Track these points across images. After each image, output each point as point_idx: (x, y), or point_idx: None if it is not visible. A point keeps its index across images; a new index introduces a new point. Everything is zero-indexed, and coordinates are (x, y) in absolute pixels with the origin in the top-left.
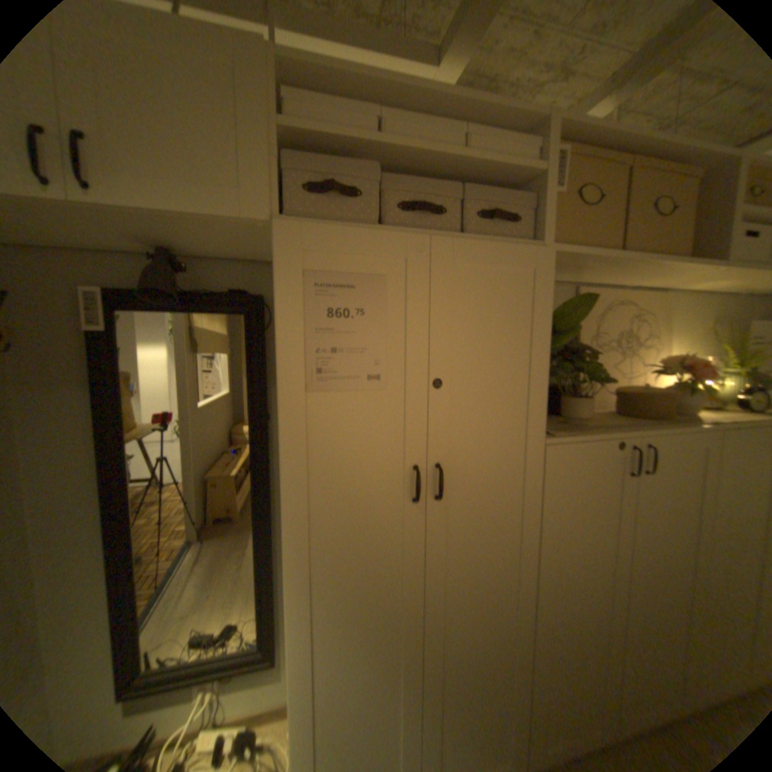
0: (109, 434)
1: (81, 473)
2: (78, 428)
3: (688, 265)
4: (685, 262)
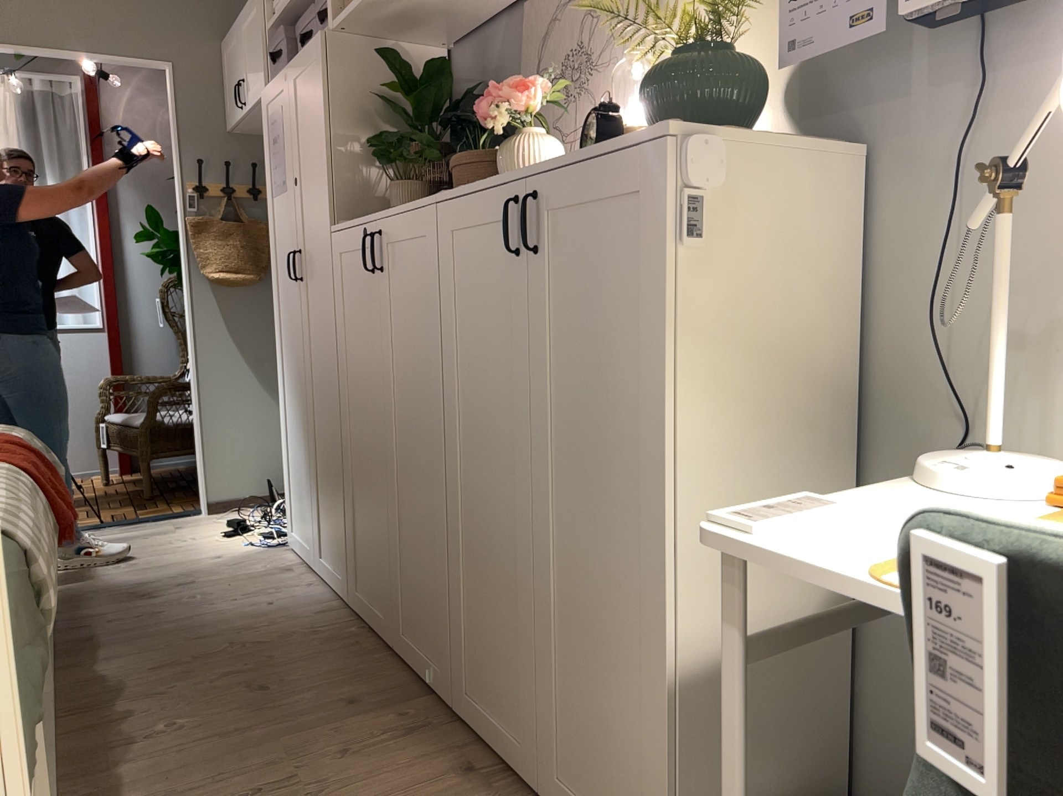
0: None
1: None
2: None
3: None
4: None
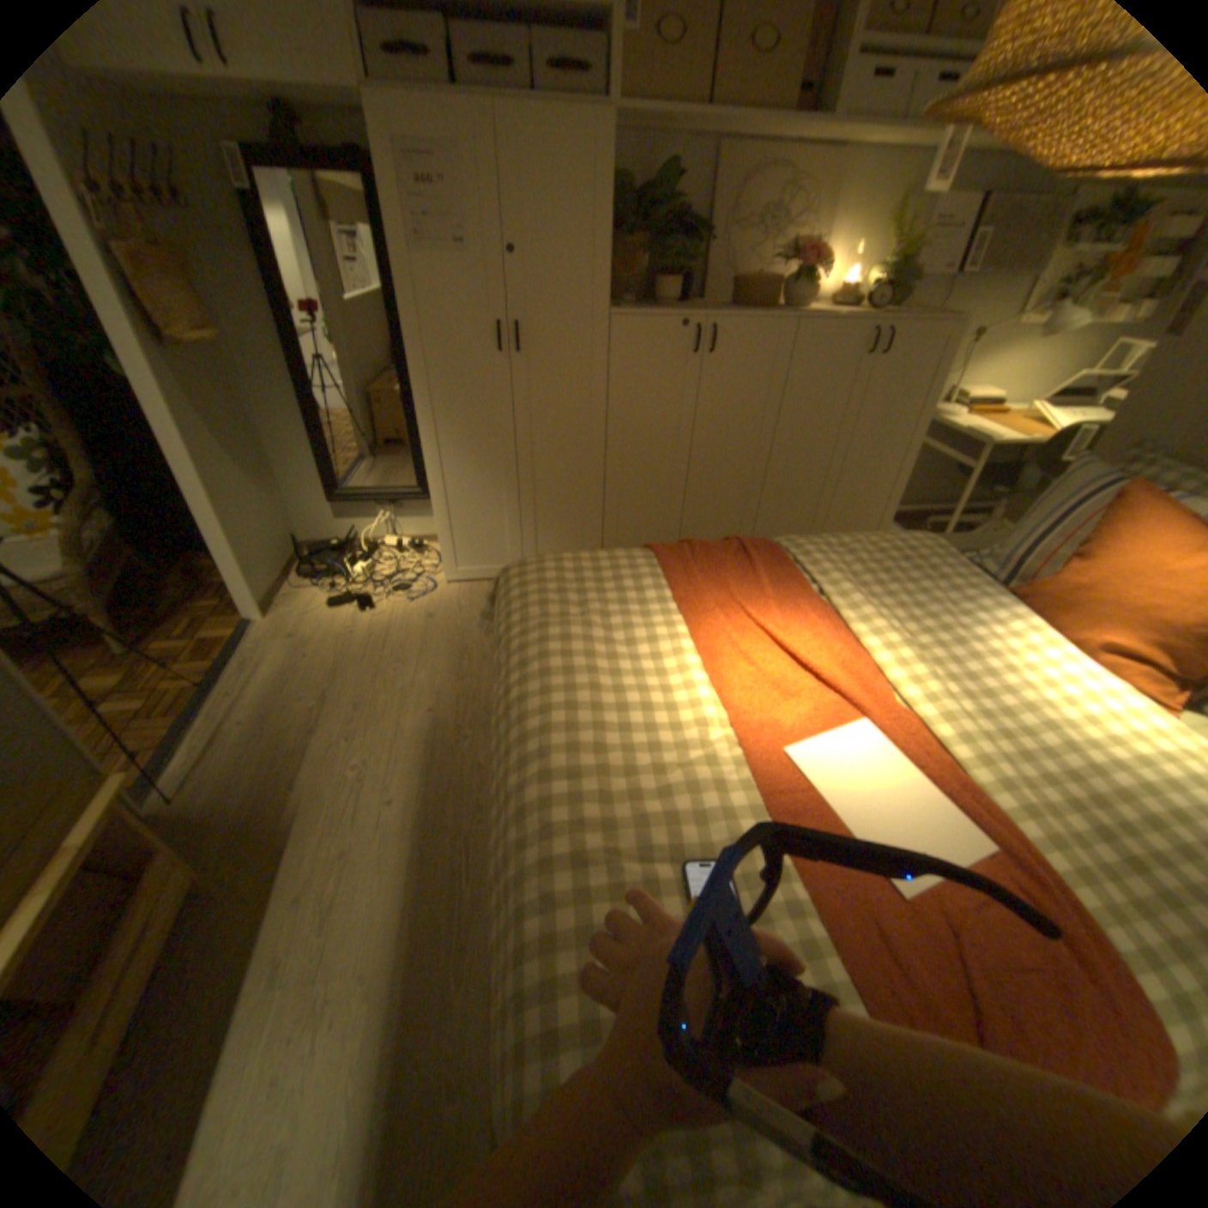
0: (278, 291)
1: (265, 326)
2: (253, 285)
3: (787, 122)
4: (778, 119)
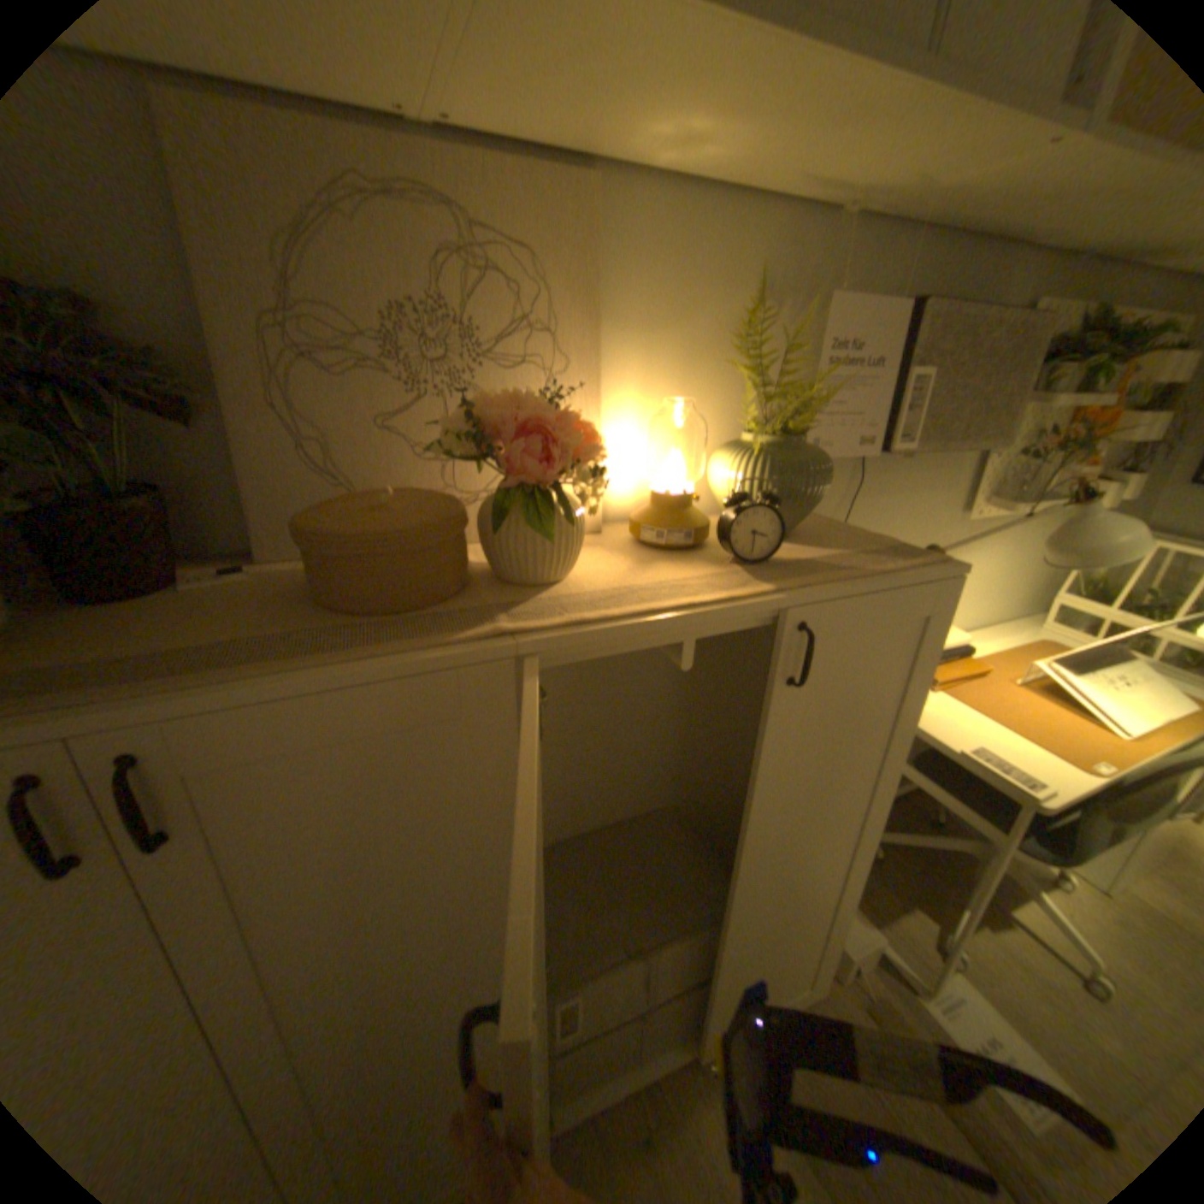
0: None
1: None
2: None
3: None
4: None
